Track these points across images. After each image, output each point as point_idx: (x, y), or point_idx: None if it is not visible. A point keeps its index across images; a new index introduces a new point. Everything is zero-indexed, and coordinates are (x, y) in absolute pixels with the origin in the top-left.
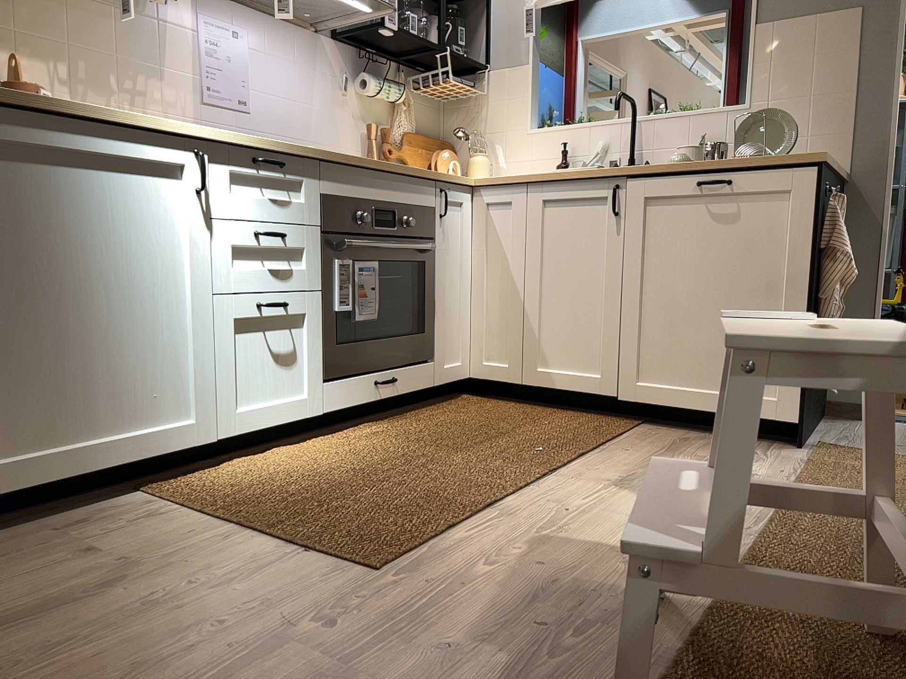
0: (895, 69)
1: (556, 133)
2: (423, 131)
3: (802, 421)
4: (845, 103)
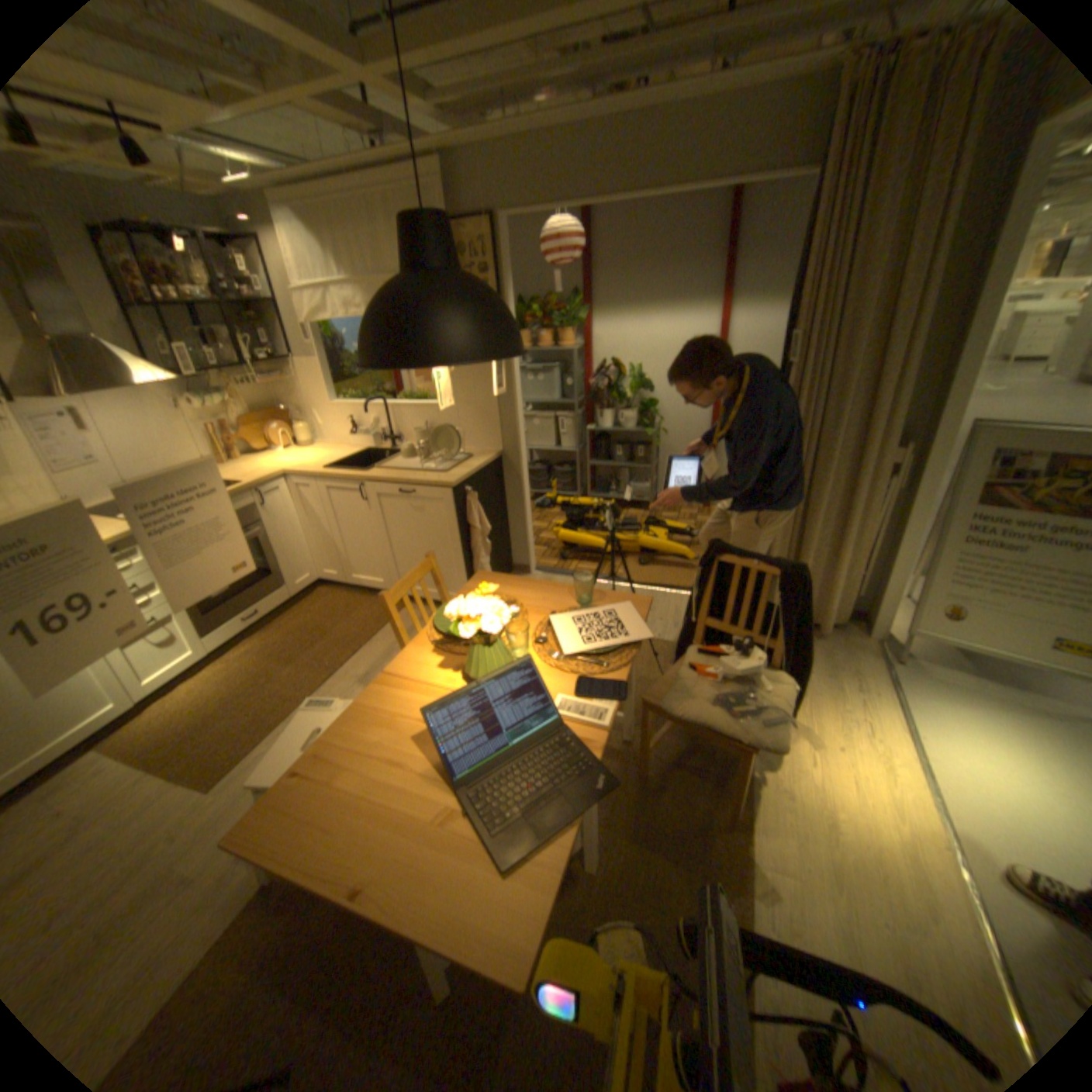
0: (515, 392)
1: (347, 406)
2: (257, 403)
3: None
4: (495, 408)
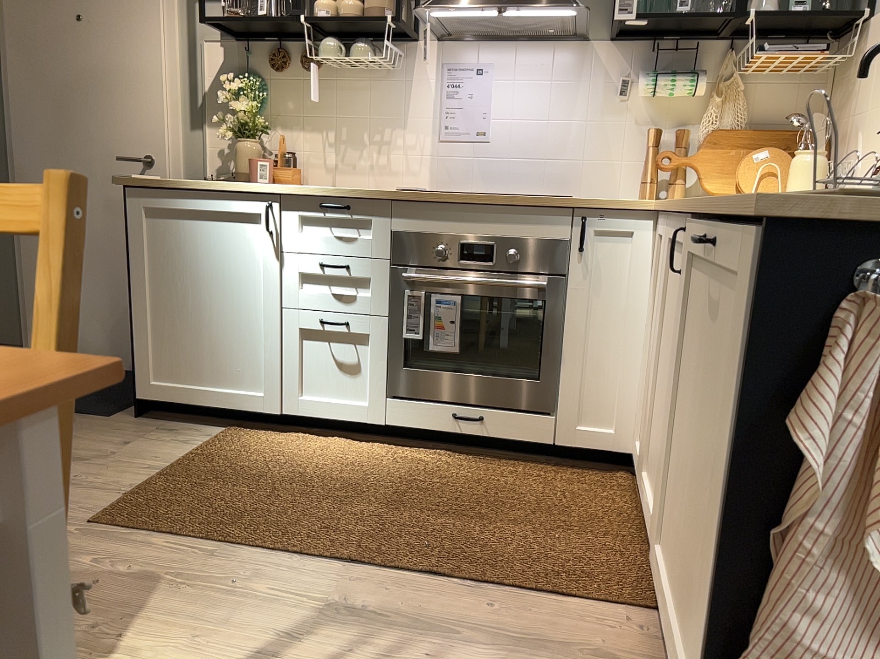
0: None
1: None
2: (775, 122)
3: None
4: None
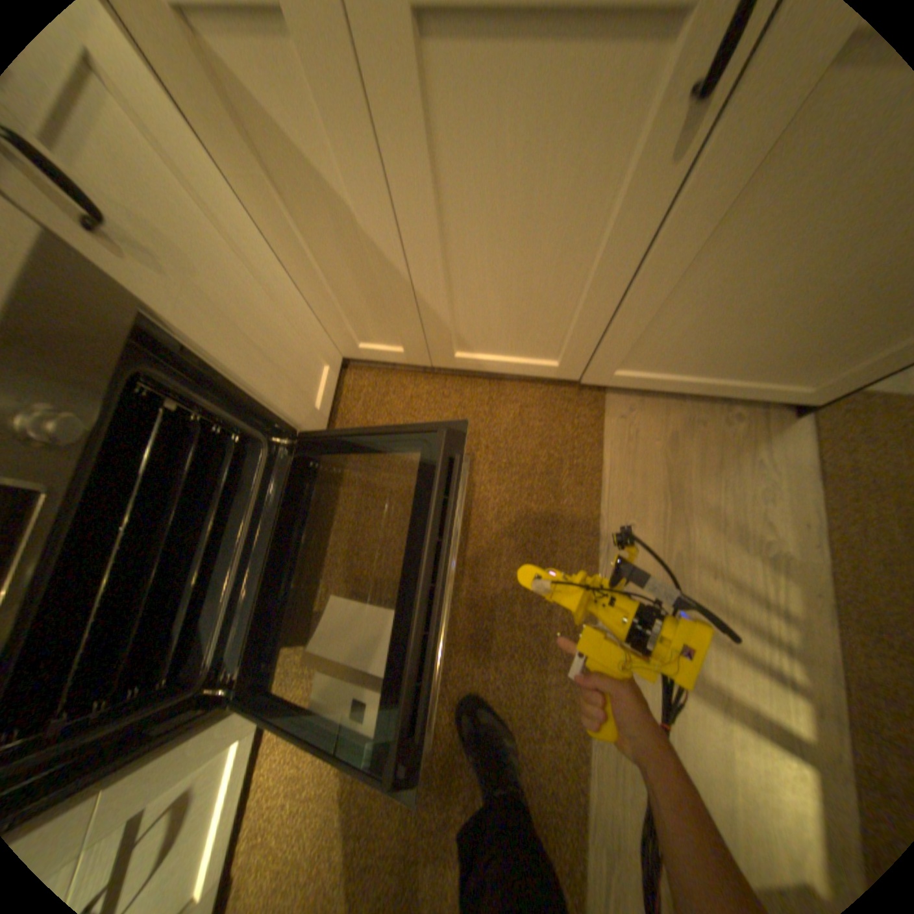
0: None
1: None
2: None
3: (826, 403)
4: None
